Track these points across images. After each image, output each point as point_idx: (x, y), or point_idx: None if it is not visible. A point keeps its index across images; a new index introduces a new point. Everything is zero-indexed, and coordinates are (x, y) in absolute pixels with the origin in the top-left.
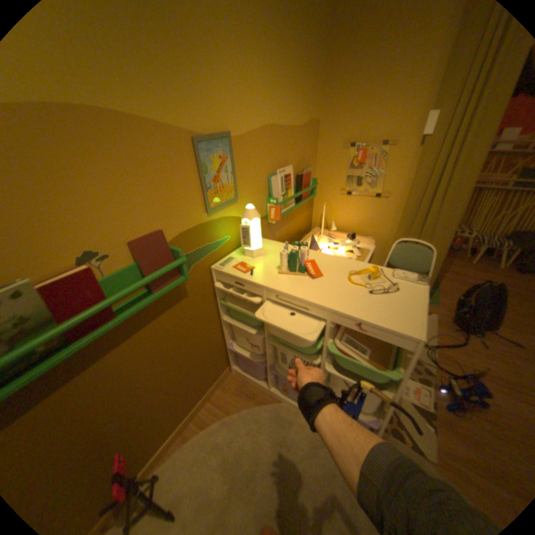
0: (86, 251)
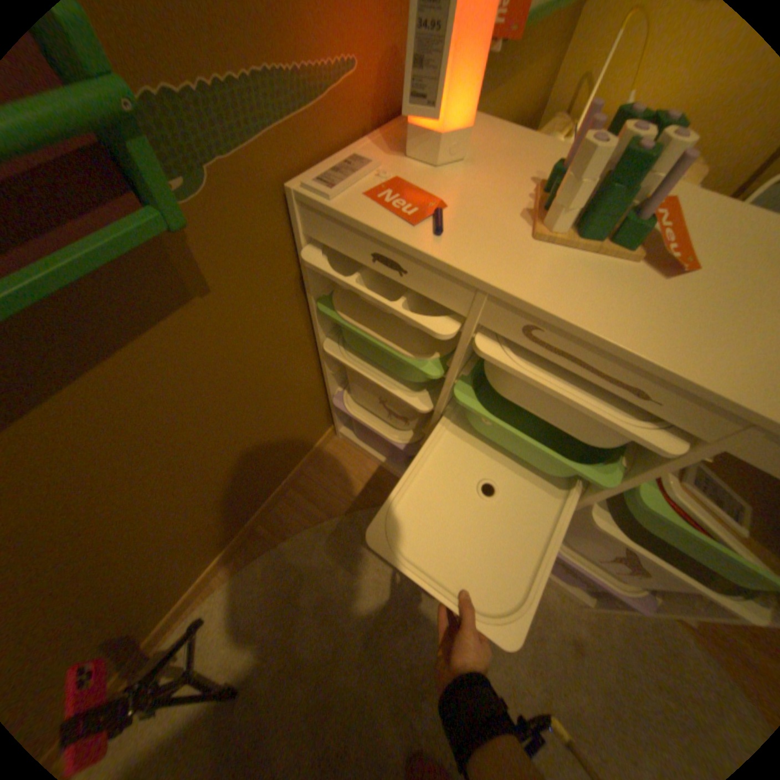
0: None
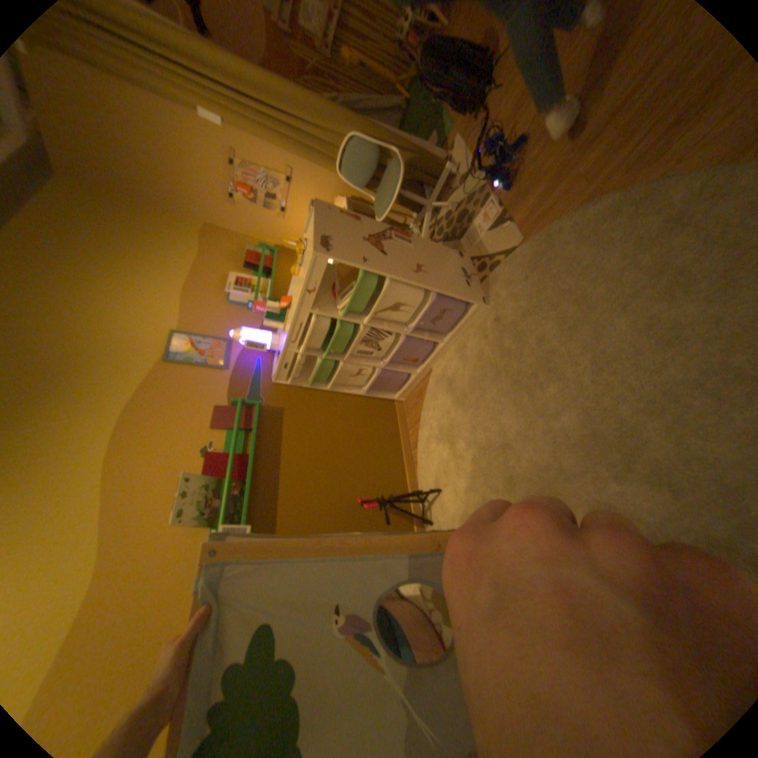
0: (201, 451)
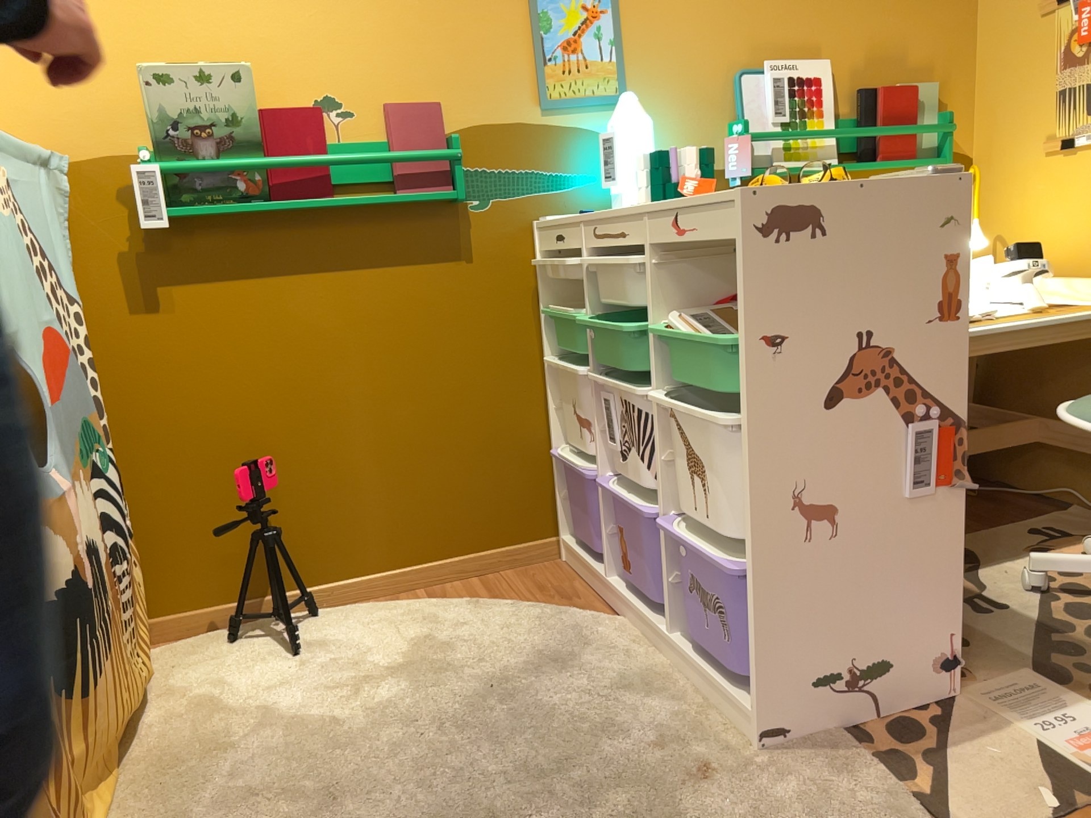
0: (328, 97)
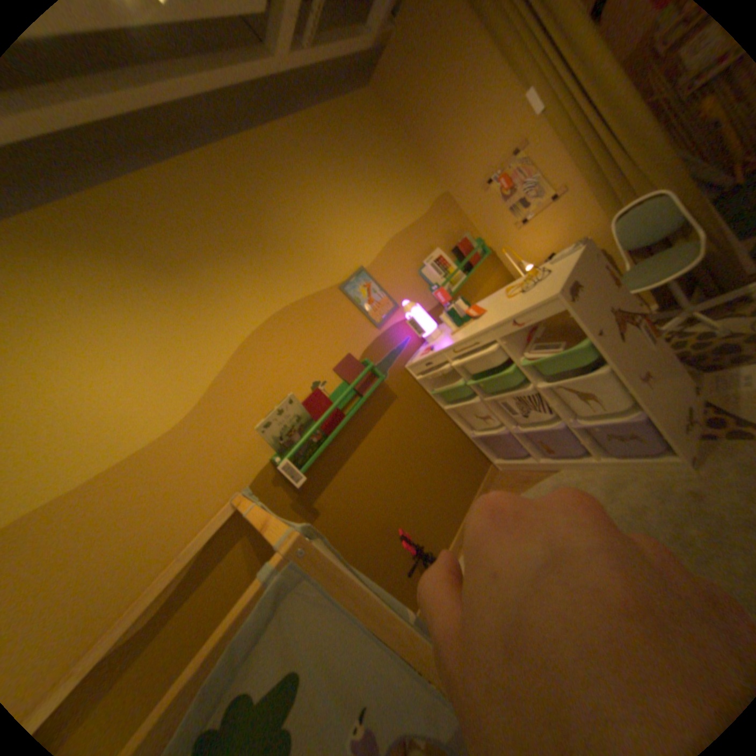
0: (313, 382)
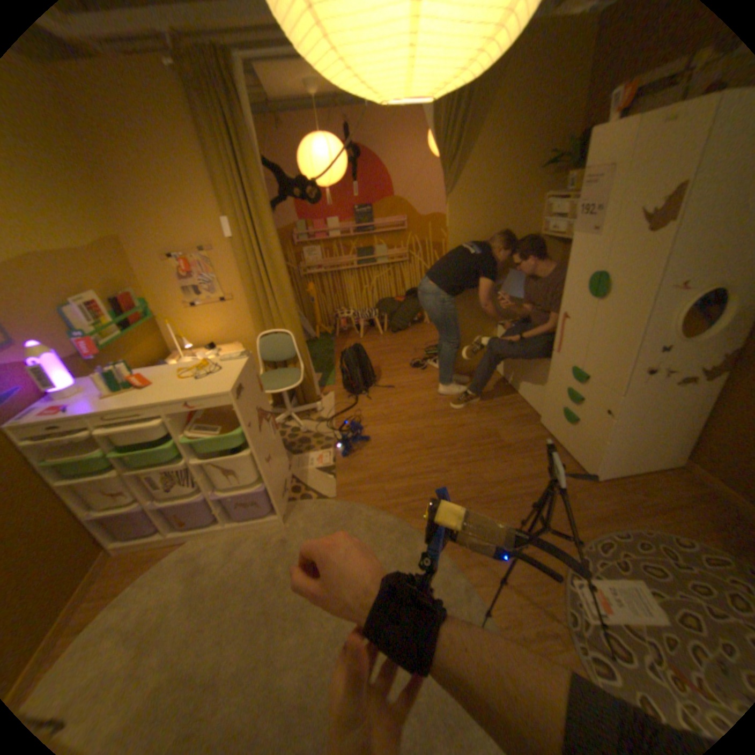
0: None
